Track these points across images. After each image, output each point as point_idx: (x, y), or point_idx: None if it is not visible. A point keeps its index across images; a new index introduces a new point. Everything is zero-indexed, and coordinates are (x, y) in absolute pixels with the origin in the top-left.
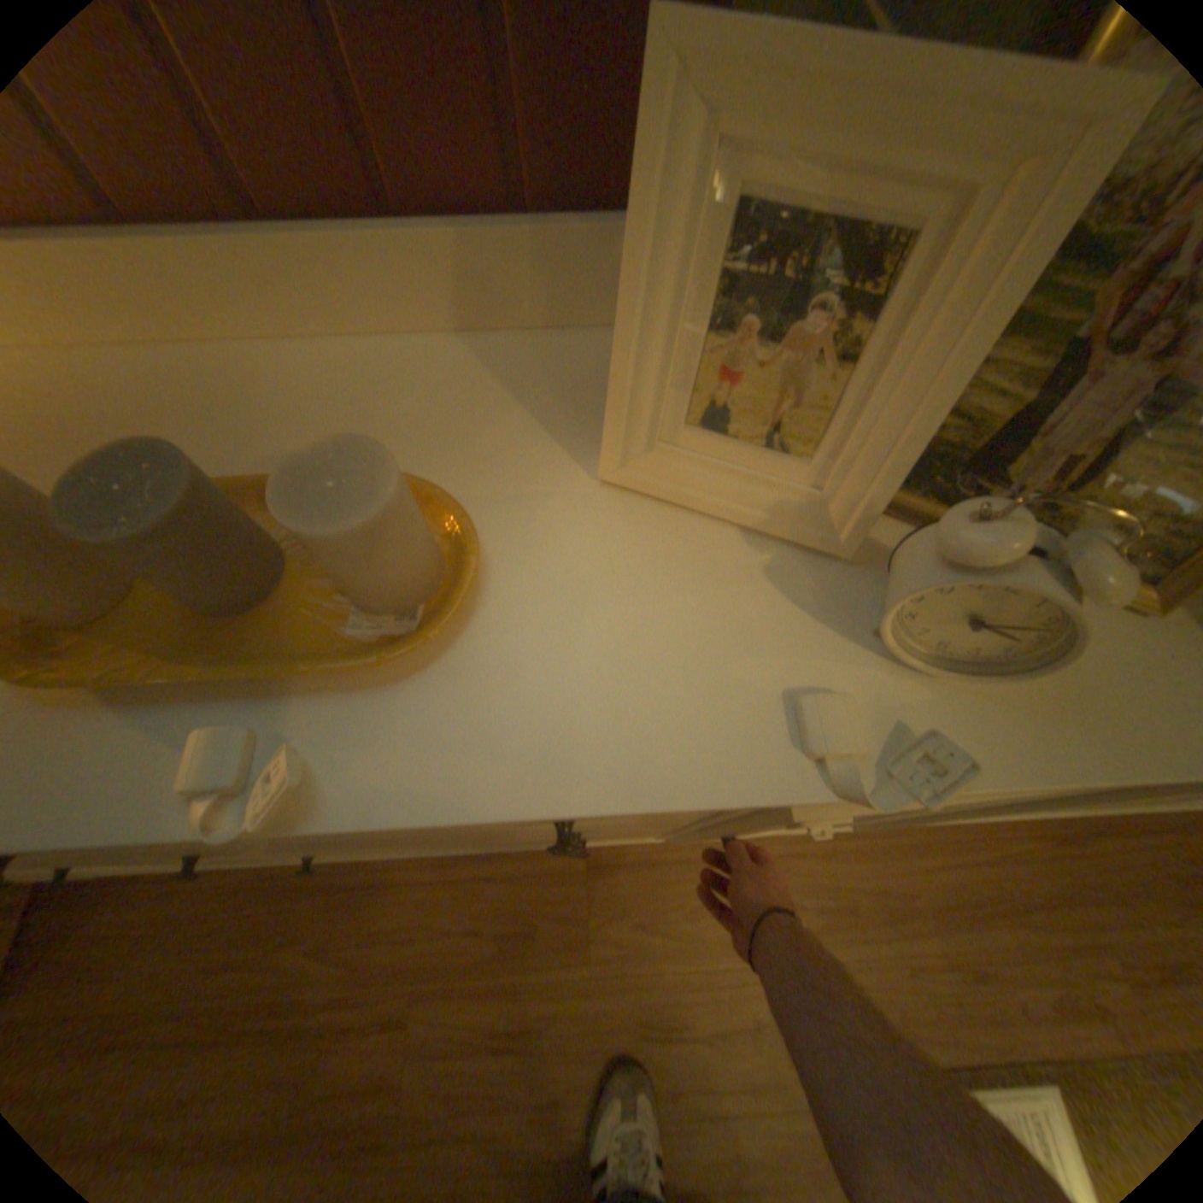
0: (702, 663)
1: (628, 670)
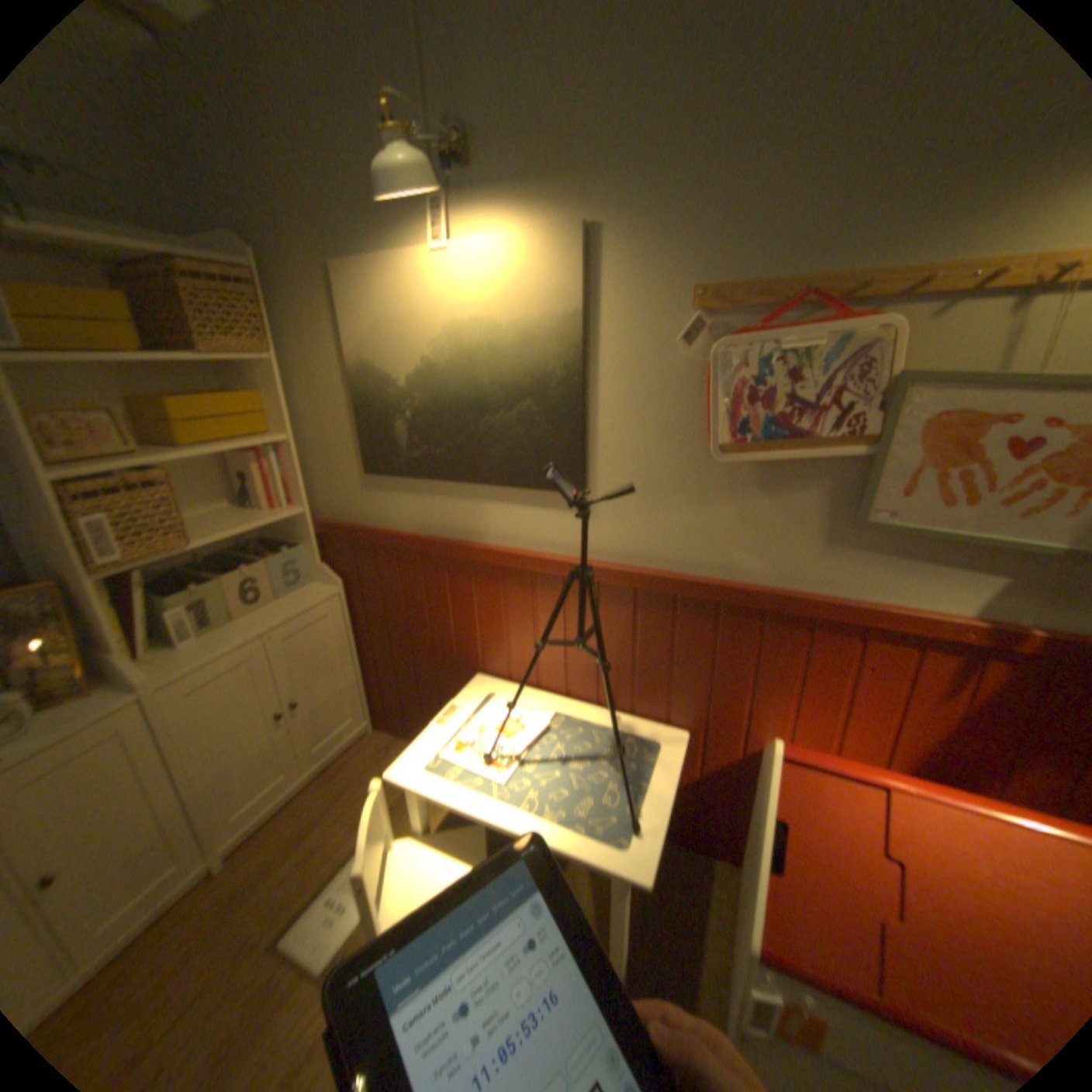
0: None
1: None
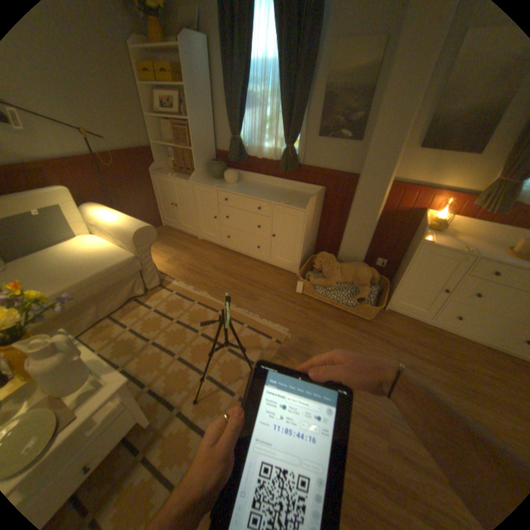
0: None
1: None
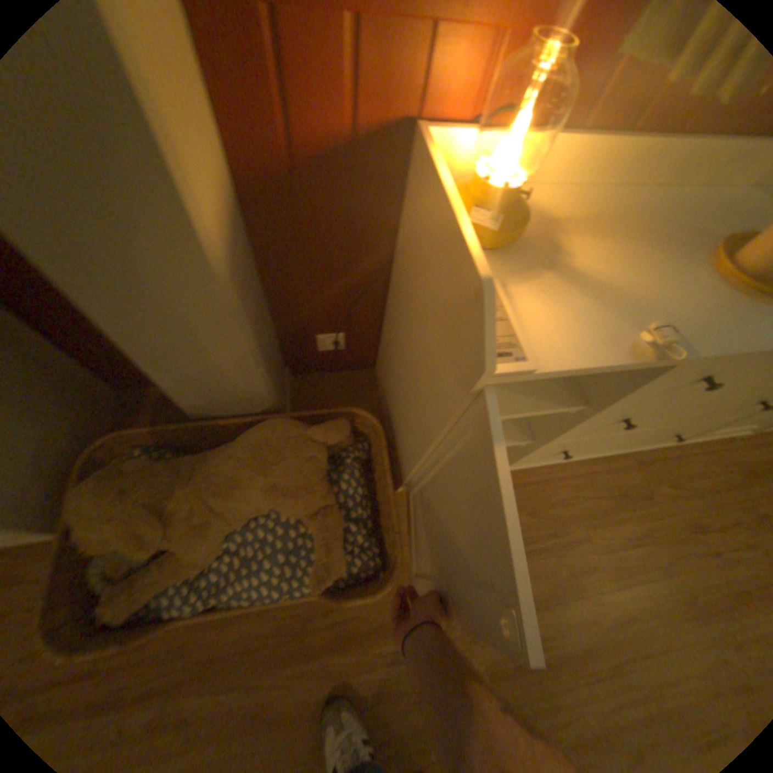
0: None
1: None
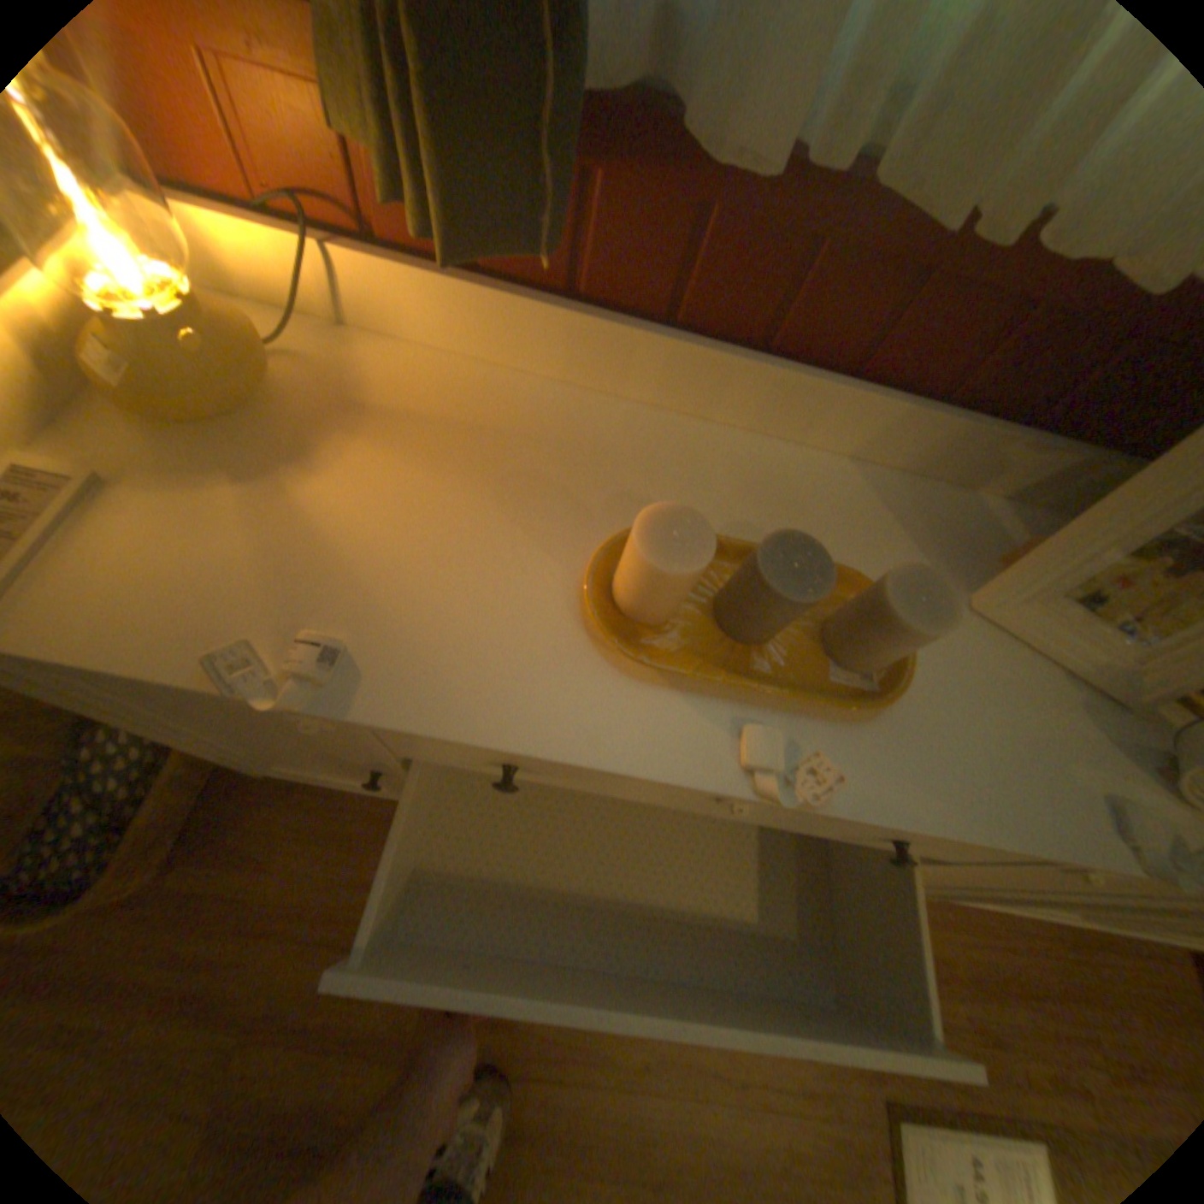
0: (1050, 762)
1: (1005, 754)
